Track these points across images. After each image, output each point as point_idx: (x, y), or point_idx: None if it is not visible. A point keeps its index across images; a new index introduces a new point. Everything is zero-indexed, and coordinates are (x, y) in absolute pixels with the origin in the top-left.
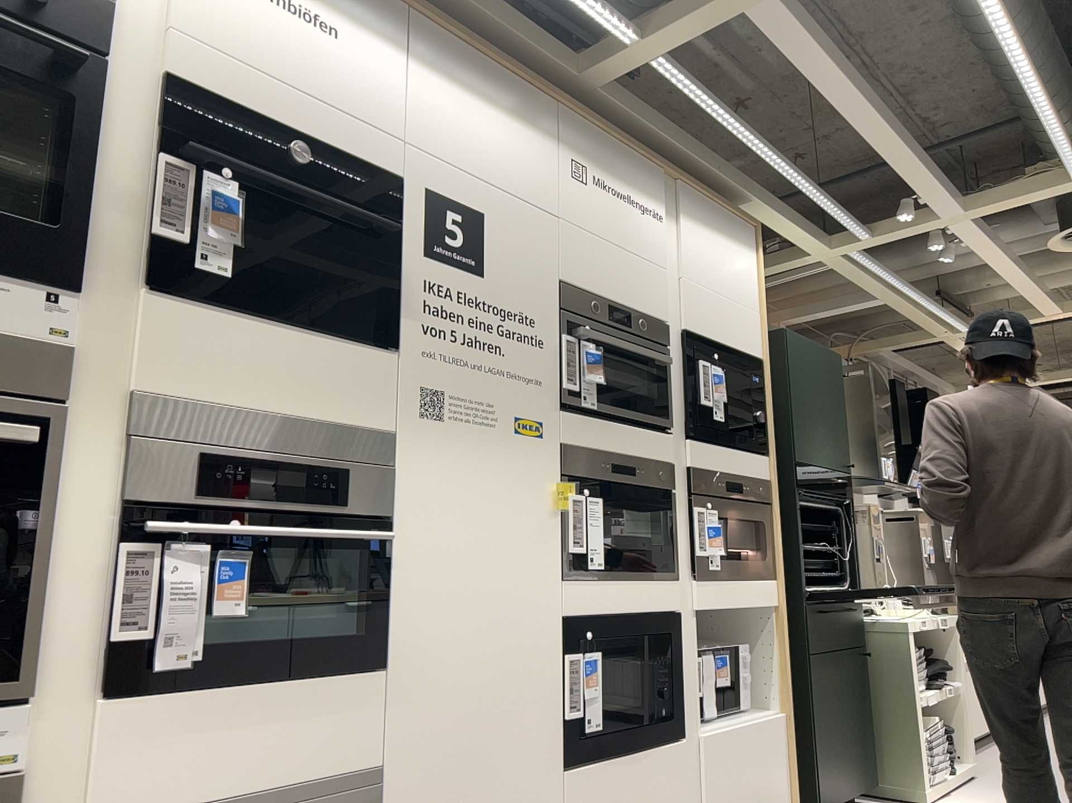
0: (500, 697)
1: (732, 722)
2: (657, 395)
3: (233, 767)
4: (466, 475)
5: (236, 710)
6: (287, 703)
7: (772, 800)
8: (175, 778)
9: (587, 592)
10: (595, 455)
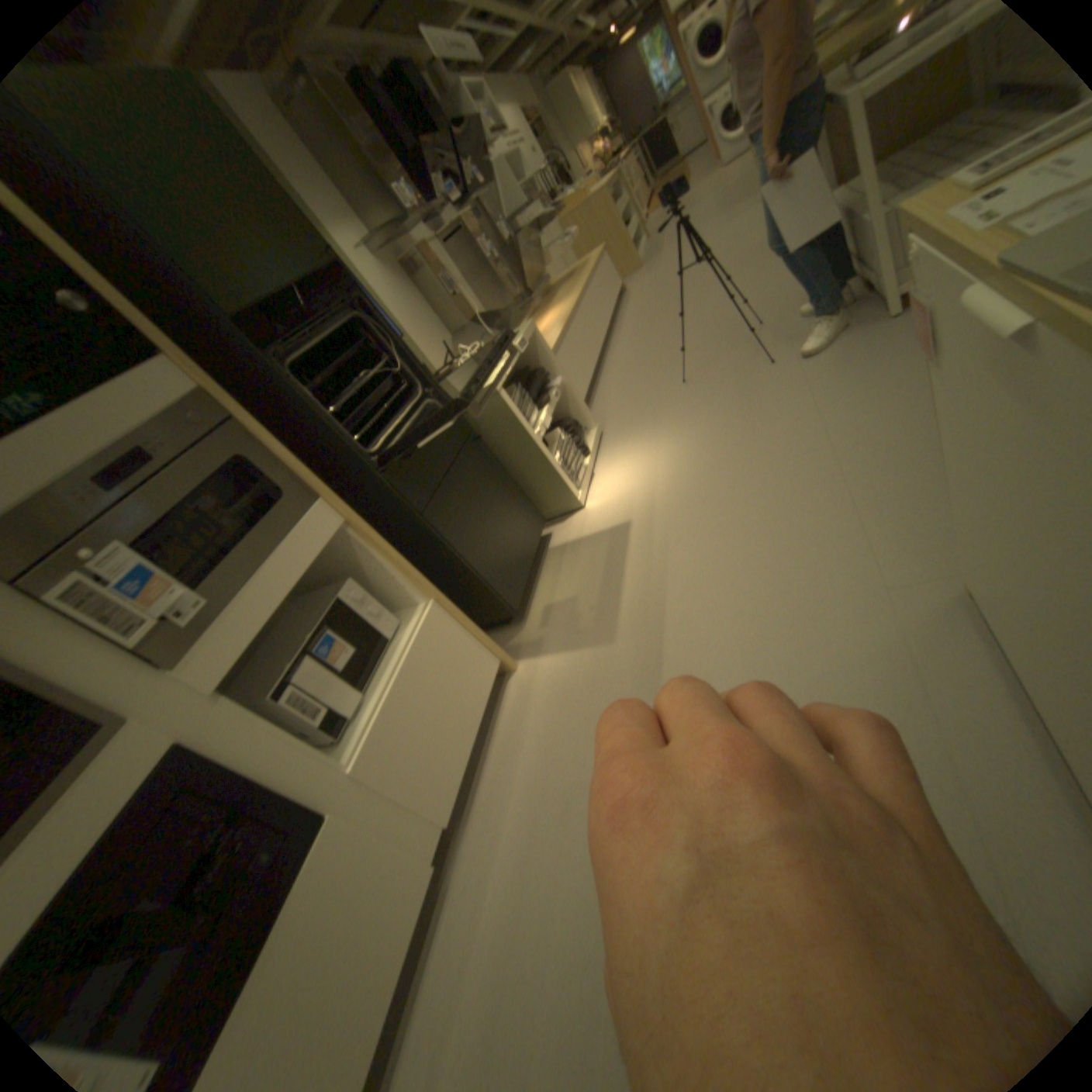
0: None
1: (385, 686)
2: None
3: None
4: None
5: None
6: None
7: (472, 679)
8: None
9: None
10: None
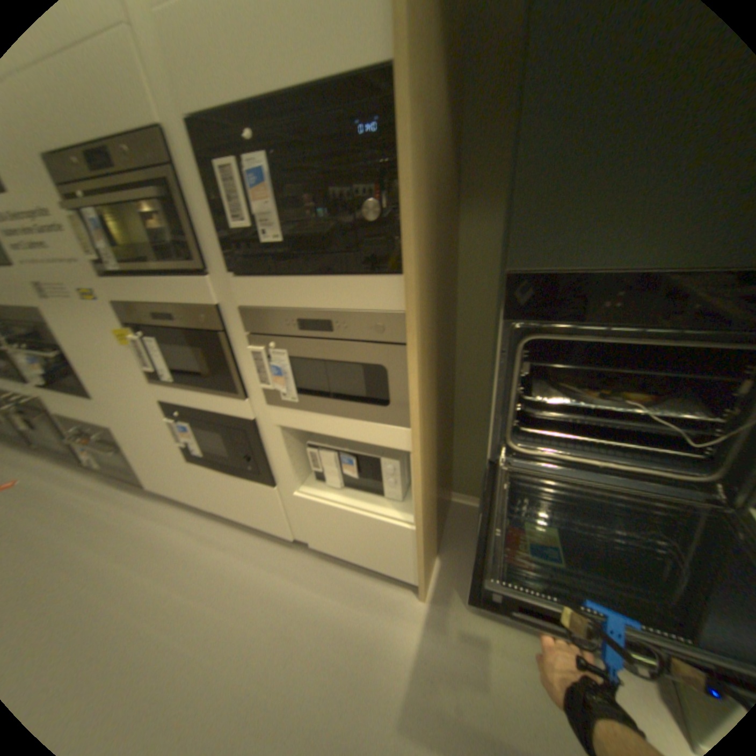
0: (136, 426)
1: (344, 501)
2: (173, 234)
3: (65, 415)
4: (68, 327)
5: (56, 401)
6: (66, 403)
7: (385, 563)
8: (55, 412)
9: (162, 394)
10: (129, 309)
